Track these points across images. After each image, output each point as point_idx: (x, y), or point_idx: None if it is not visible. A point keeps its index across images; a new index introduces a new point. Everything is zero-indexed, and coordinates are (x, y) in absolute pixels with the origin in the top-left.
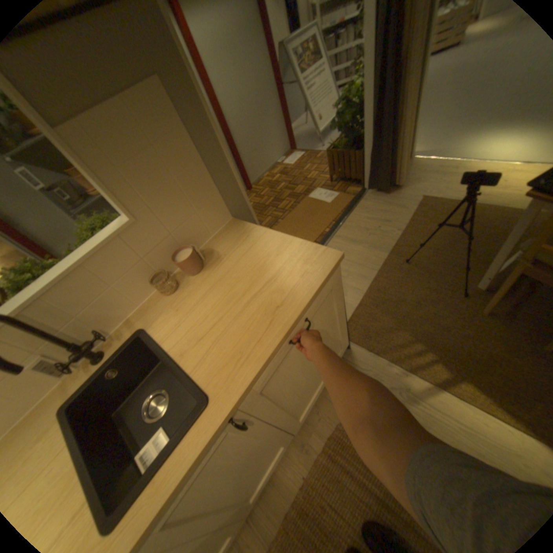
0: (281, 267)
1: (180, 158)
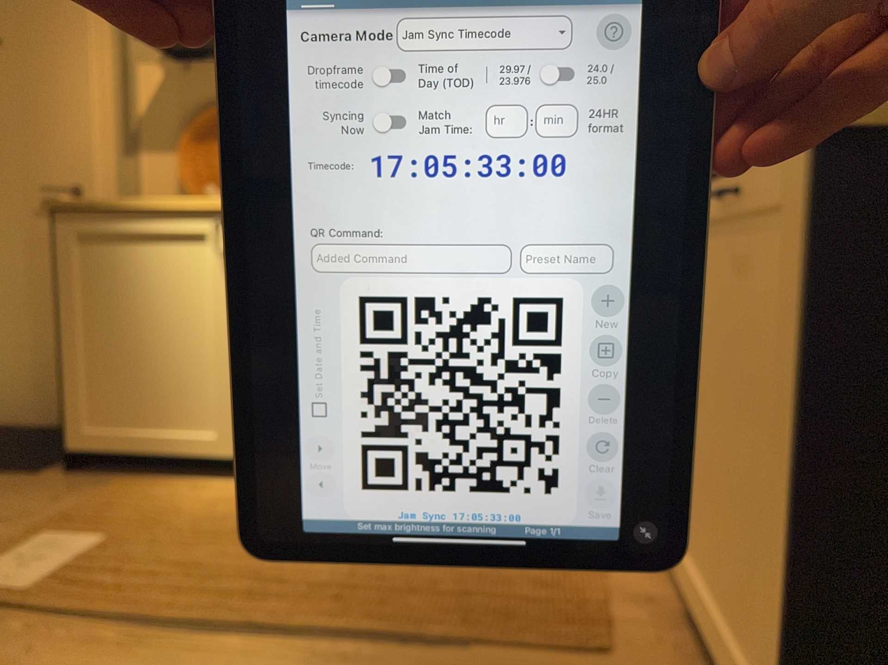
0: None
1: None
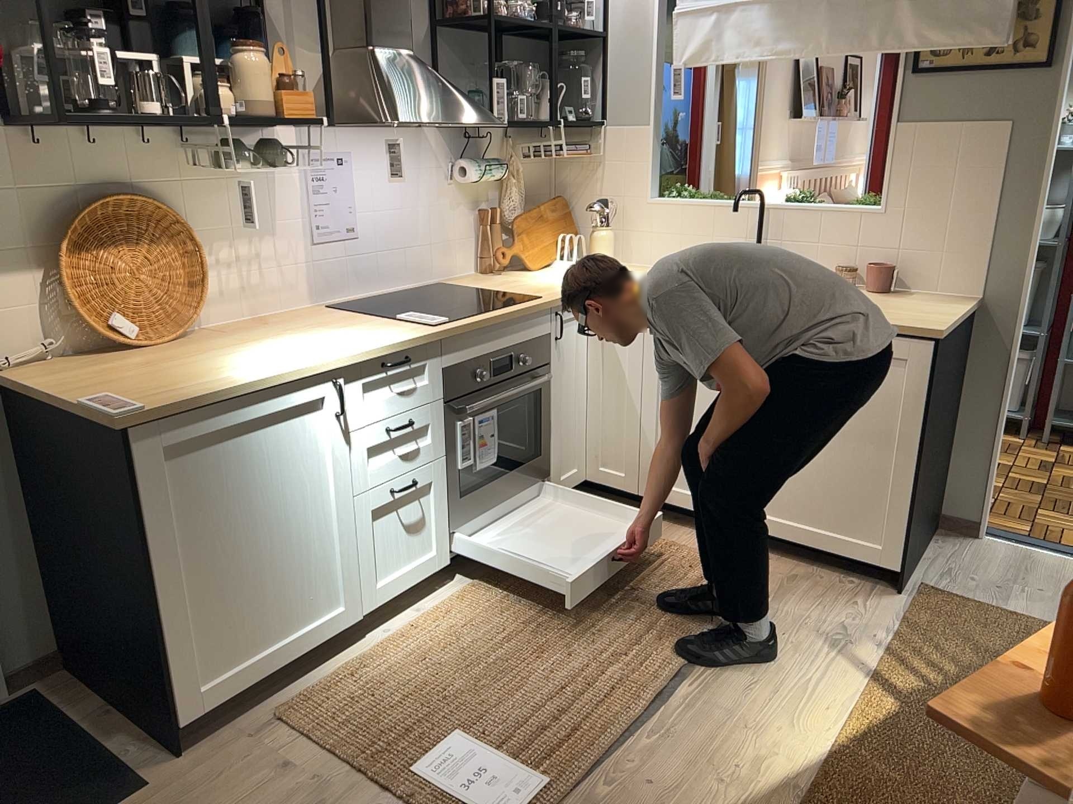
0: (907, 314)
1: (974, 192)
